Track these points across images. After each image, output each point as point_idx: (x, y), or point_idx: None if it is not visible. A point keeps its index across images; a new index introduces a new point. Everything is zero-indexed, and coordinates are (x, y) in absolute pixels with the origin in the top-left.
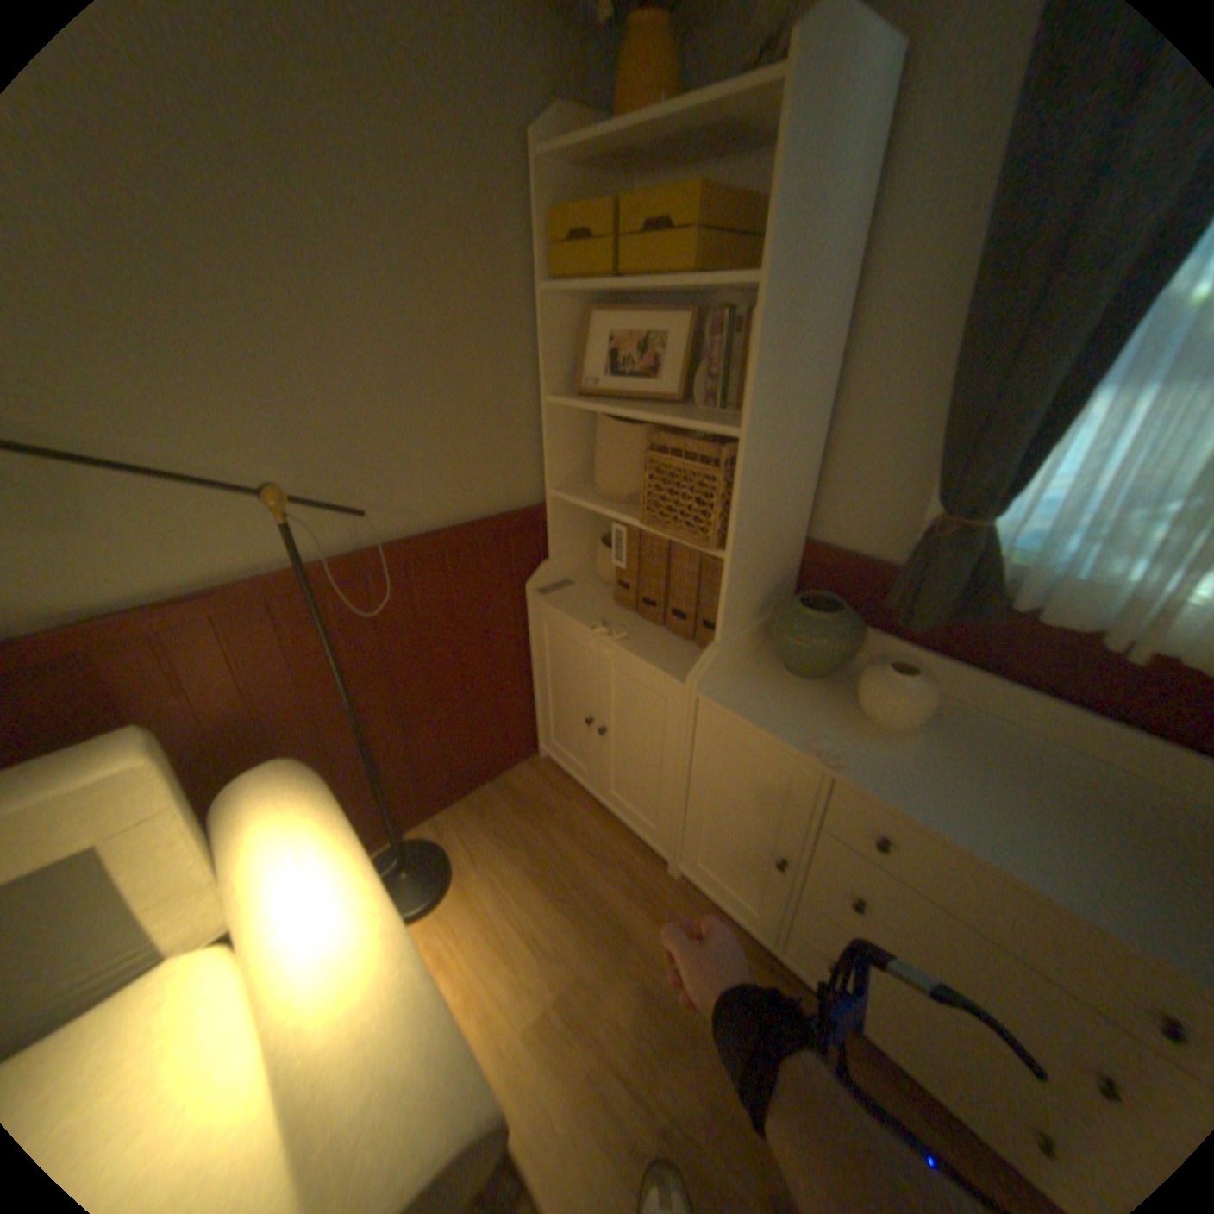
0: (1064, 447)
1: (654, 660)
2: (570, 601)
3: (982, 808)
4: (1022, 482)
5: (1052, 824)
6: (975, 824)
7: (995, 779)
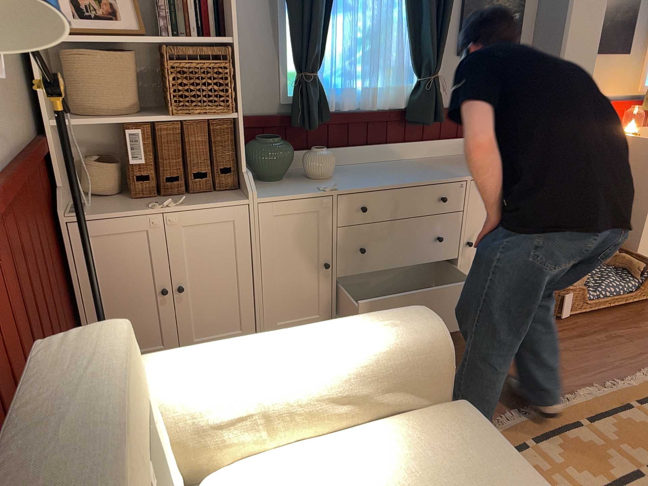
0: (327, 39)
1: (212, 203)
2: (104, 210)
3: (373, 179)
4: (321, 55)
5: (387, 174)
6: (379, 182)
7: (364, 174)
